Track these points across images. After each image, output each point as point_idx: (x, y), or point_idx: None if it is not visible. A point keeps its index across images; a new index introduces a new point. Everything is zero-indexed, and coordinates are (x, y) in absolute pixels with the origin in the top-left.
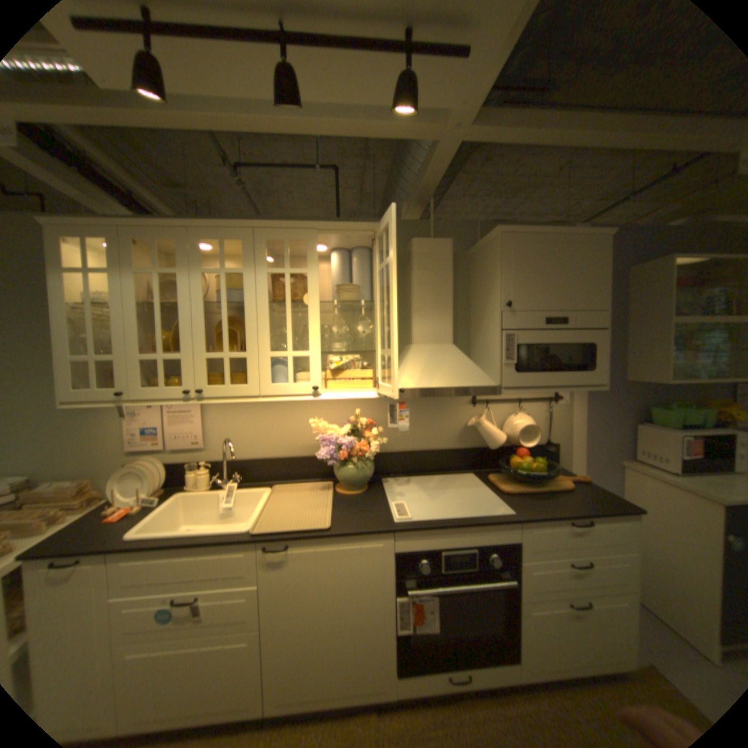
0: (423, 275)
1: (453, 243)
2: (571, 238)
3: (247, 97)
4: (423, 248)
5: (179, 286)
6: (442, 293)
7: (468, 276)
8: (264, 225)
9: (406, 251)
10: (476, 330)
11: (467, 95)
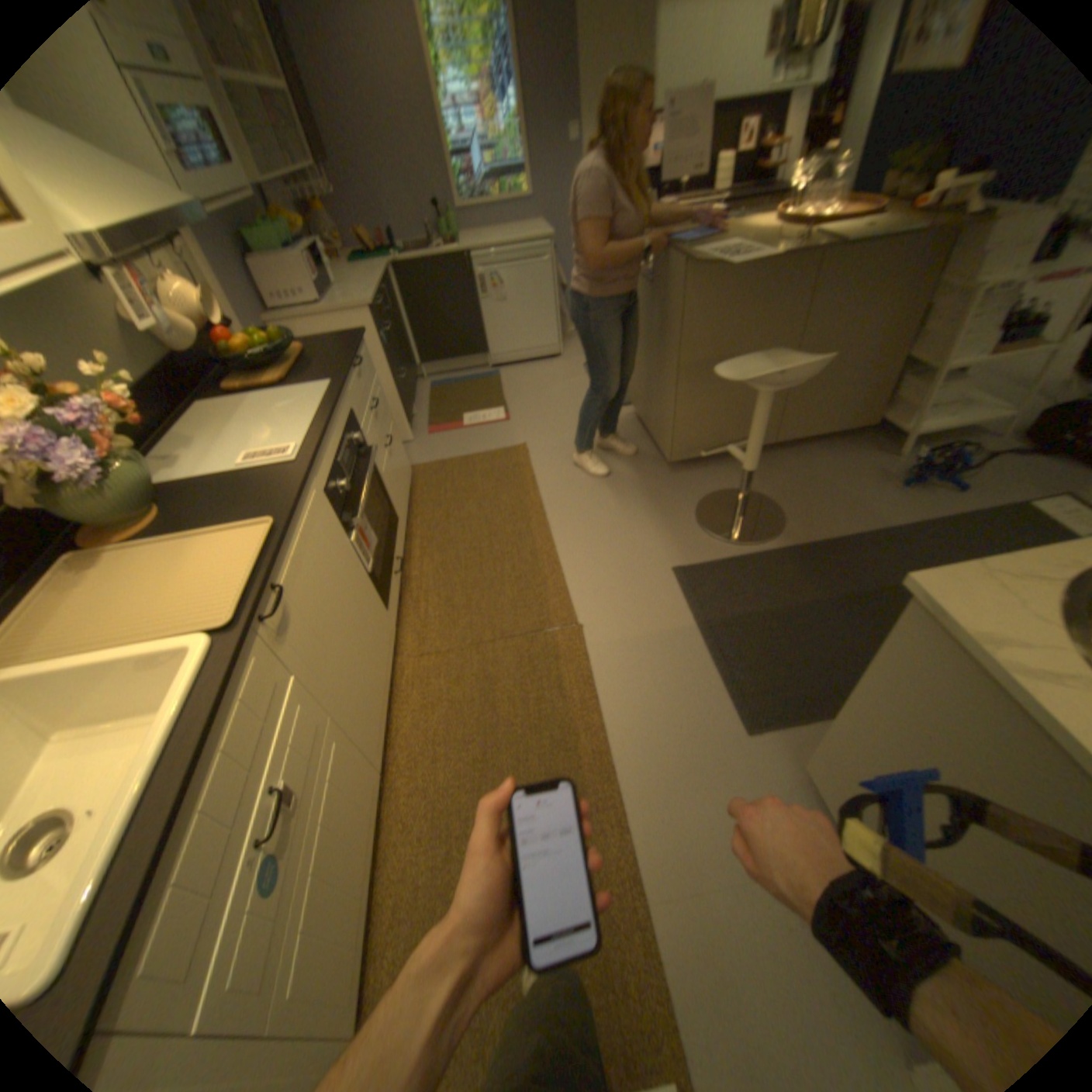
0: None
1: None
2: None
3: None
4: None
5: None
6: None
7: None
8: None
9: None
10: None
11: None
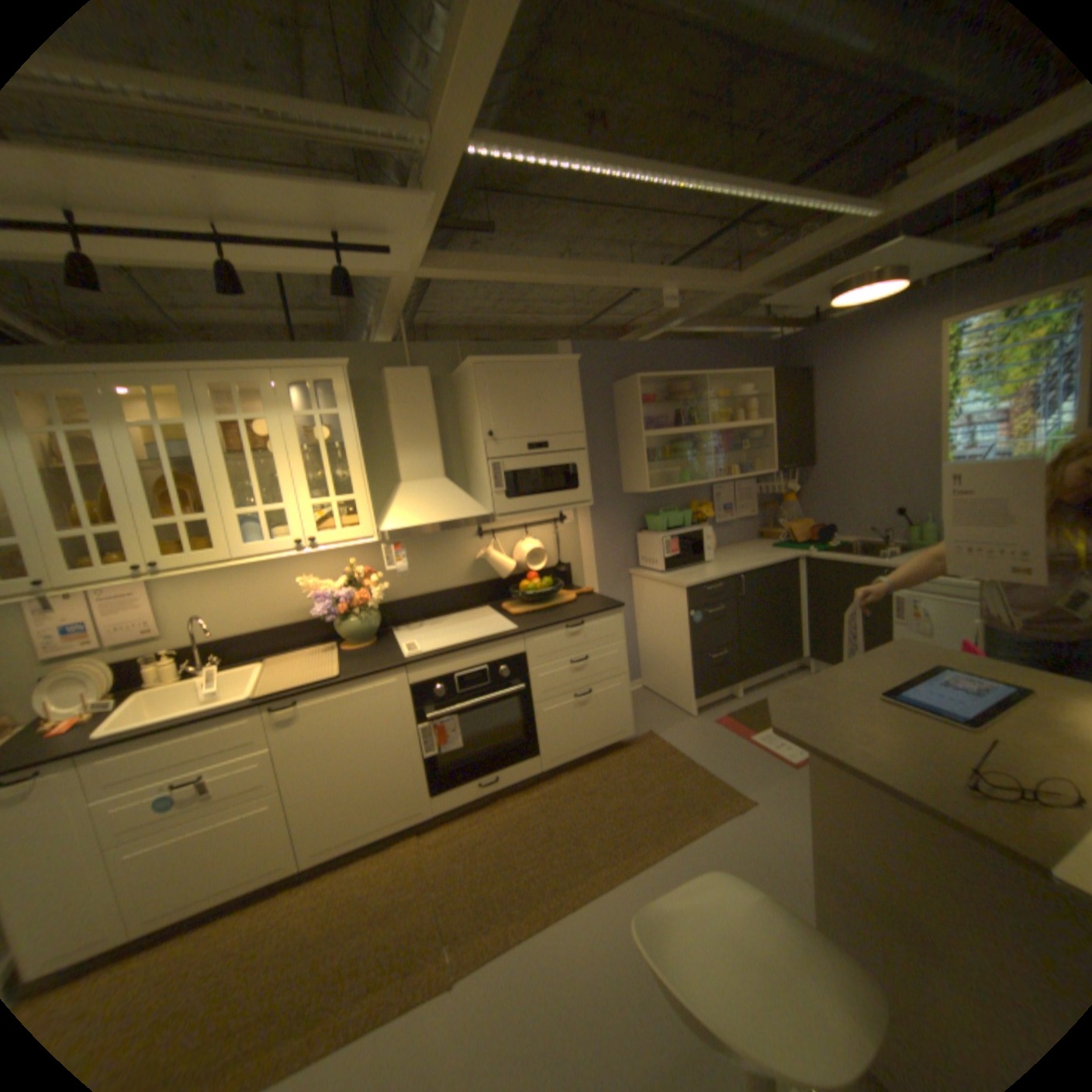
0: (403, 408)
1: (430, 371)
2: (541, 366)
3: (175, 261)
4: (398, 379)
5: (98, 446)
6: (426, 426)
7: (456, 402)
8: (202, 367)
9: (381, 379)
10: (471, 460)
11: (402, 264)
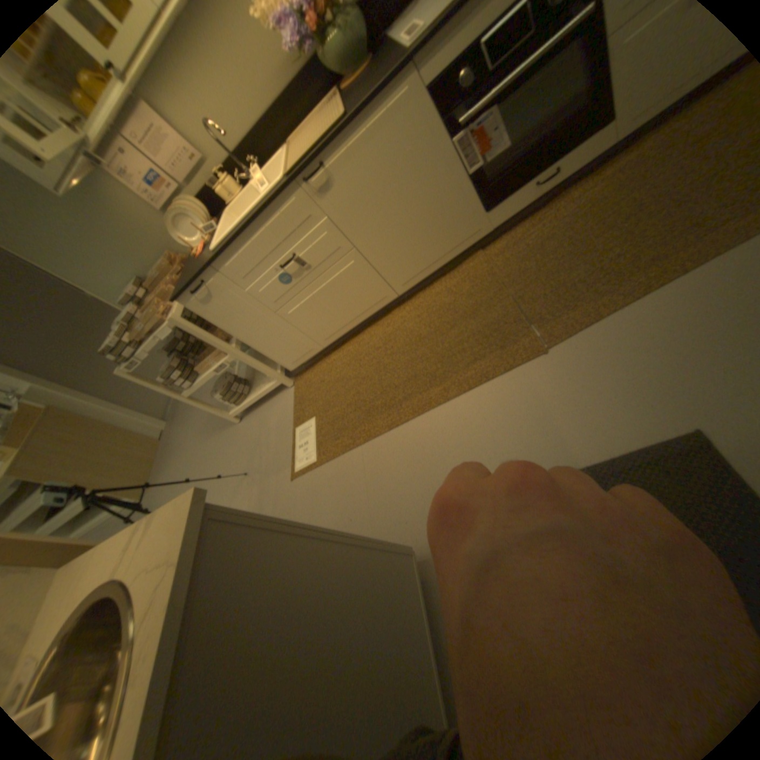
0: None
1: None
2: None
3: None
4: None
5: None
6: None
7: None
8: None
9: None
10: None
11: None
